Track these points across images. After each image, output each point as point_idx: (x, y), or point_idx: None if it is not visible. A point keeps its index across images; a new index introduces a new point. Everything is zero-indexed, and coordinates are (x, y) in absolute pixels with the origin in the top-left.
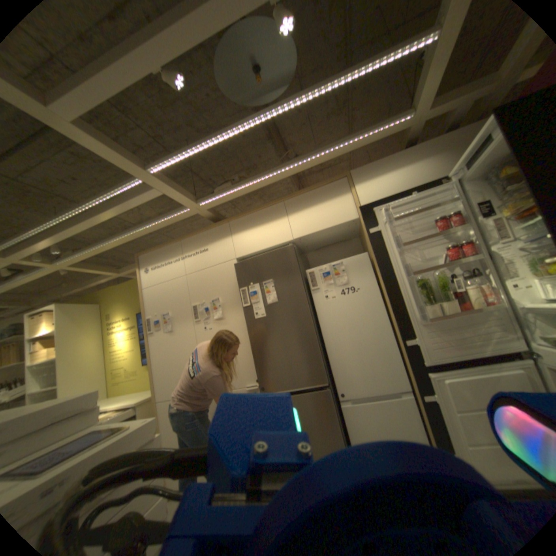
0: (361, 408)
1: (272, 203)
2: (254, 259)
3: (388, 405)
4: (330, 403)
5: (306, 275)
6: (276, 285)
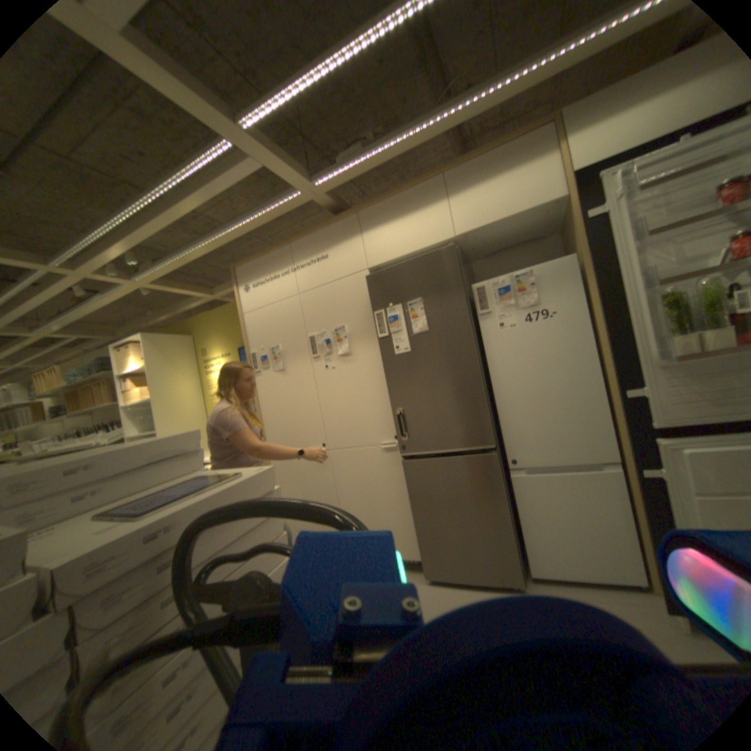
0: (540, 480)
1: (424, 177)
2: (395, 267)
3: (582, 478)
4: (497, 470)
5: (473, 292)
6: (427, 306)
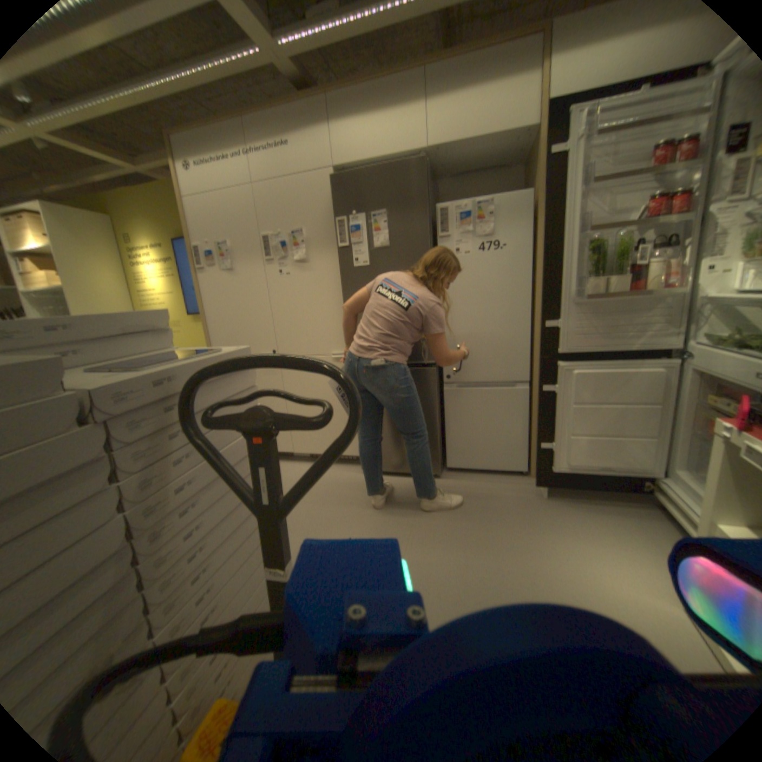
0: (466, 393)
1: (404, 67)
2: (362, 171)
3: (498, 392)
4: (433, 382)
5: (436, 212)
6: (390, 221)
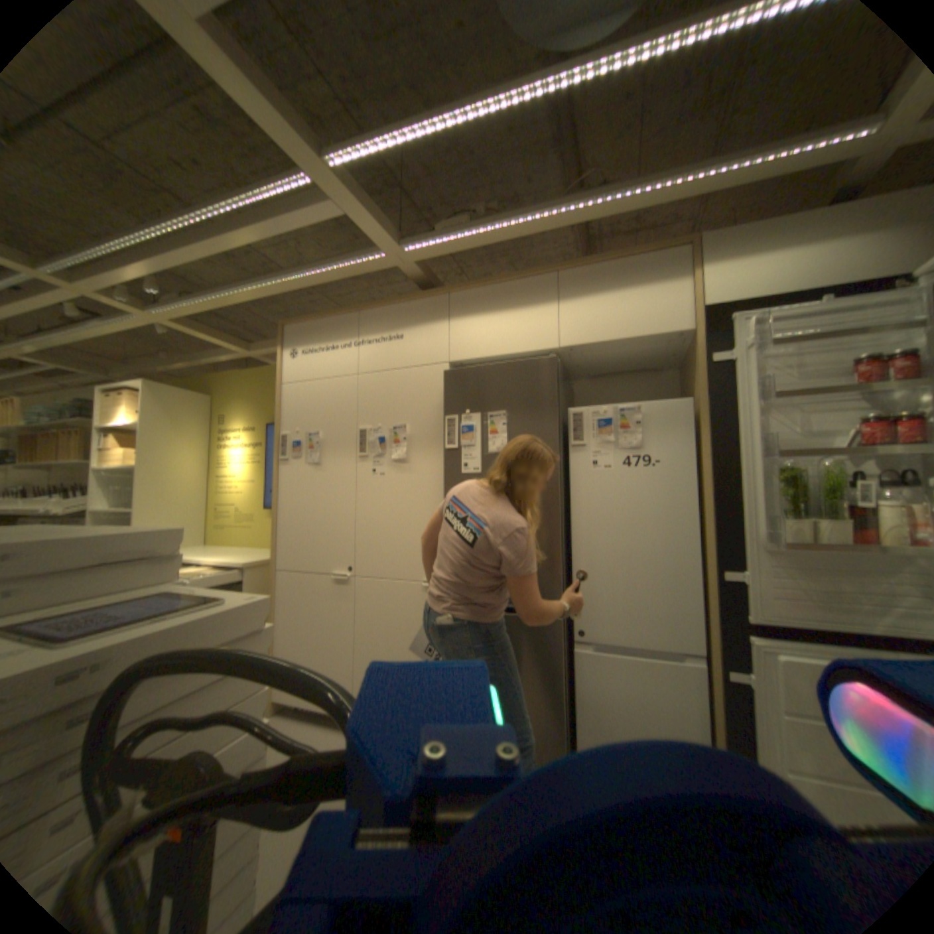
0: (608, 662)
1: (535, 272)
2: (481, 369)
3: (658, 668)
4: (558, 641)
5: (568, 417)
6: (511, 424)
